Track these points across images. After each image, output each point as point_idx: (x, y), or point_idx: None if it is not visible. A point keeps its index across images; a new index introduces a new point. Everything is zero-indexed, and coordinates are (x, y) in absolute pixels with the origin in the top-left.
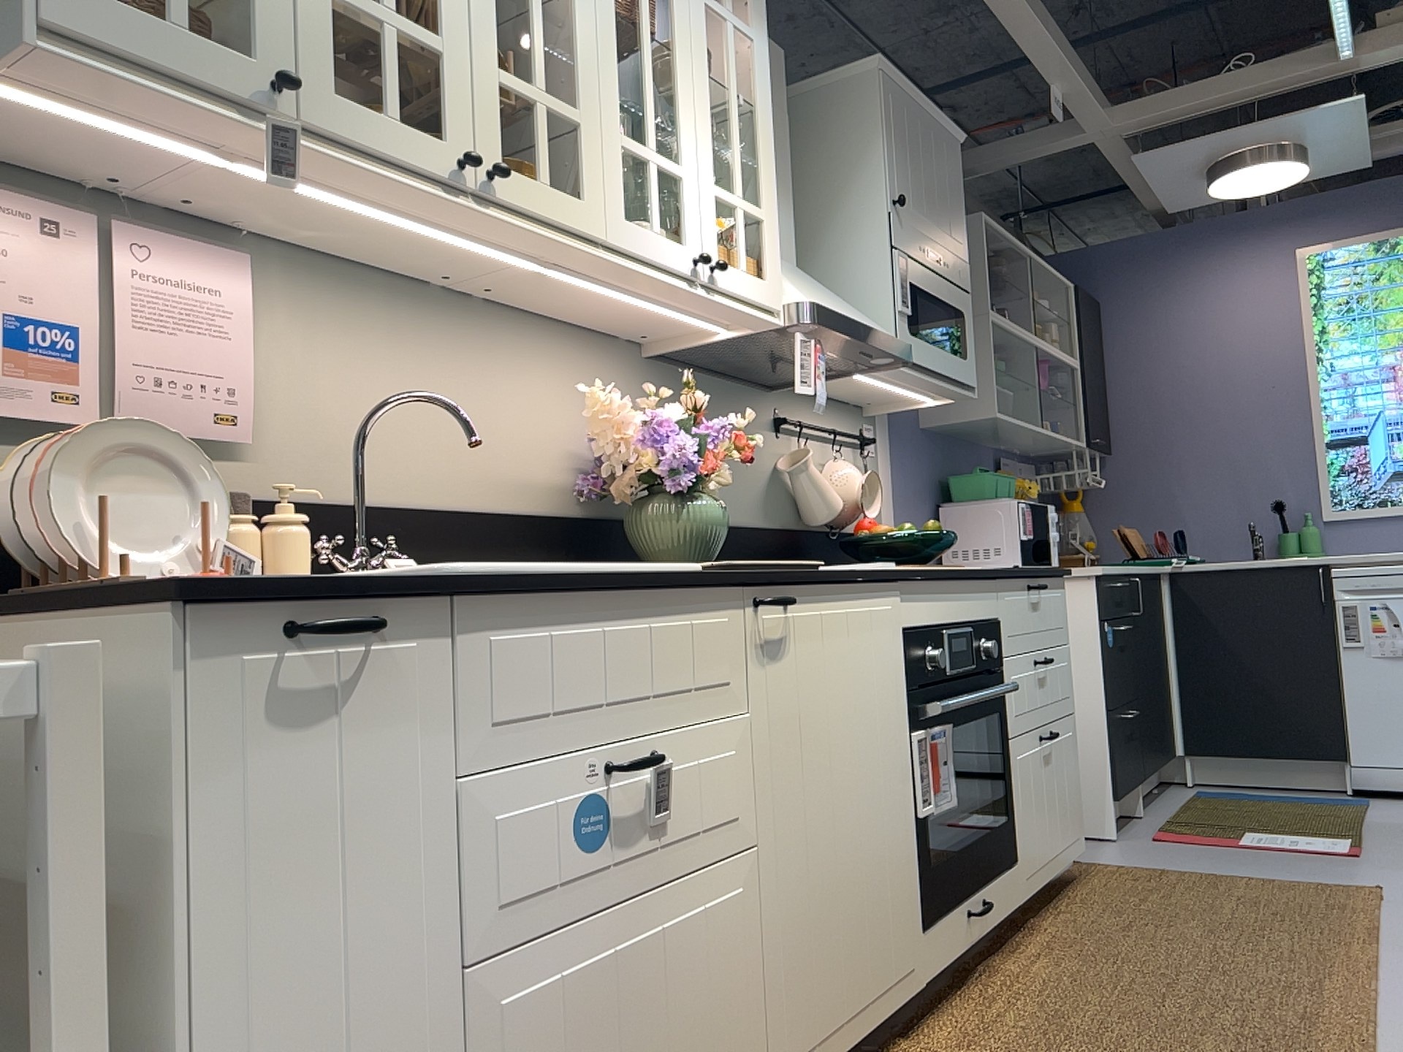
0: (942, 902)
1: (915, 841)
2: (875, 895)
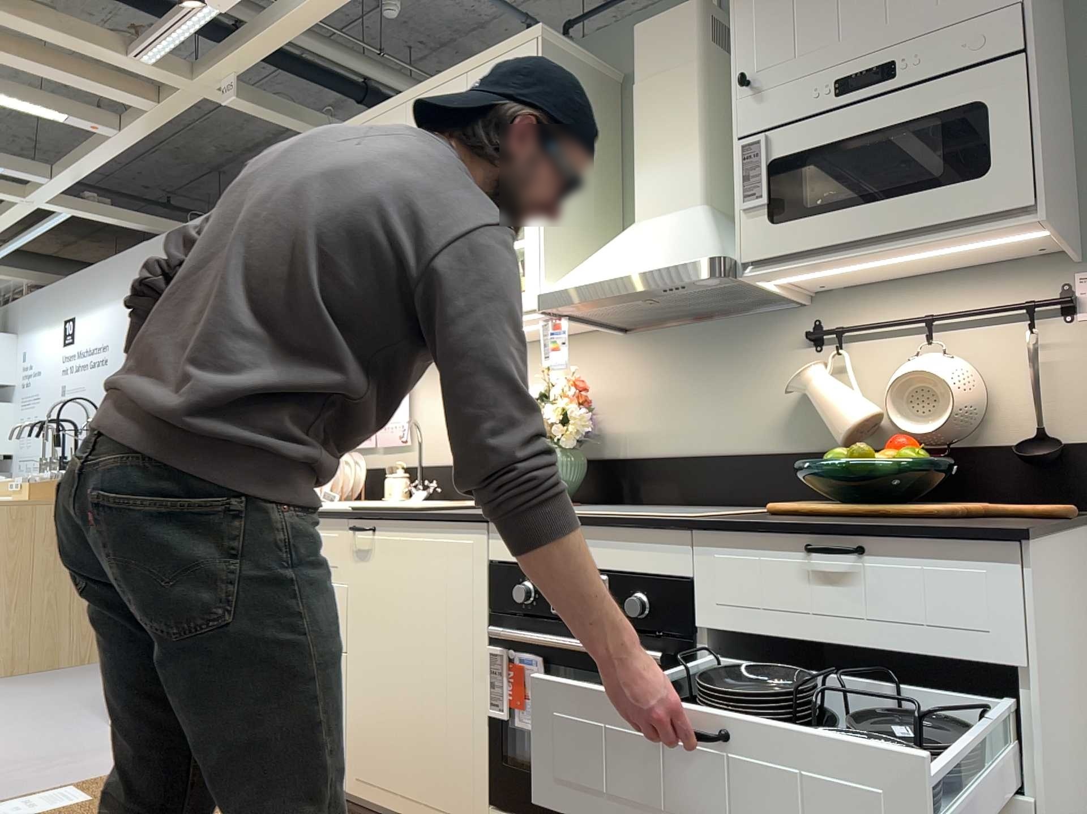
0: (520, 806)
1: (491, 733)
2: (431, 738)
